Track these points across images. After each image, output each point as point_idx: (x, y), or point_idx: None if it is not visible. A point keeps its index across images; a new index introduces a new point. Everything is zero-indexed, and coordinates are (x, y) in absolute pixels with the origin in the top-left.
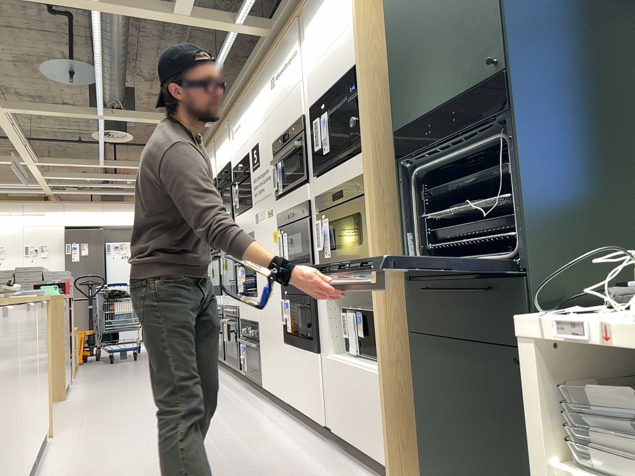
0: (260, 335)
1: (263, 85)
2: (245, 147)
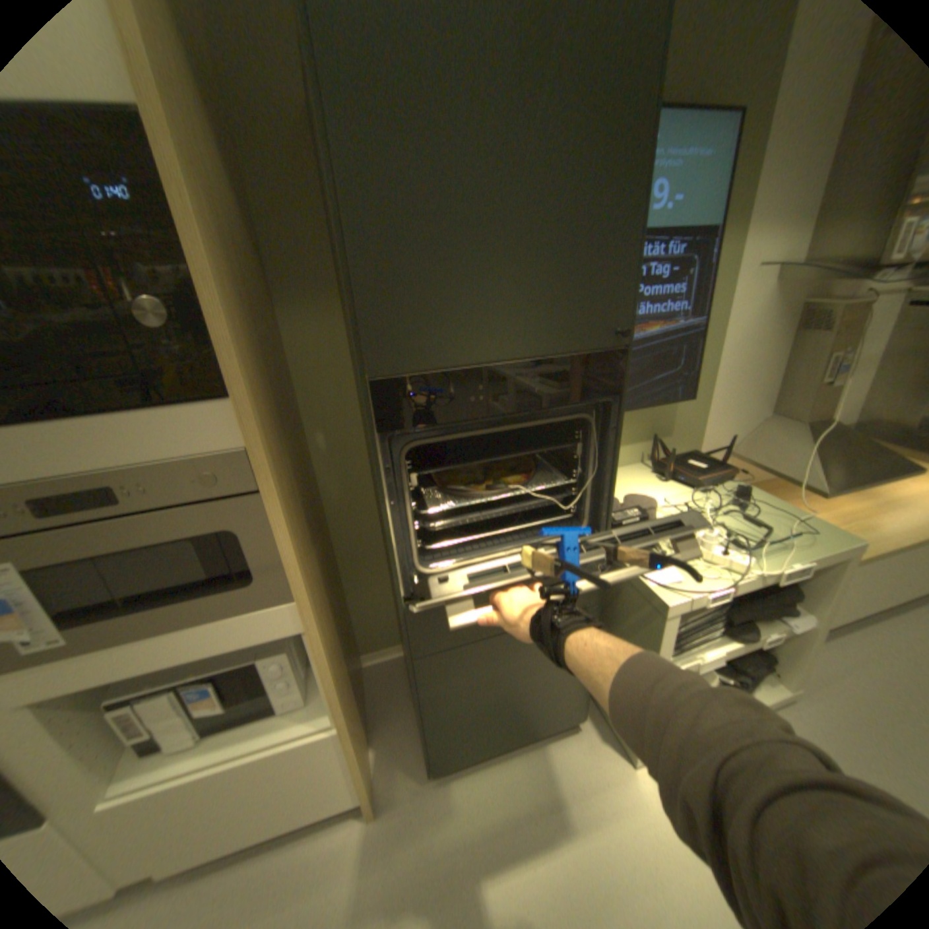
0: None
1: None
2: None
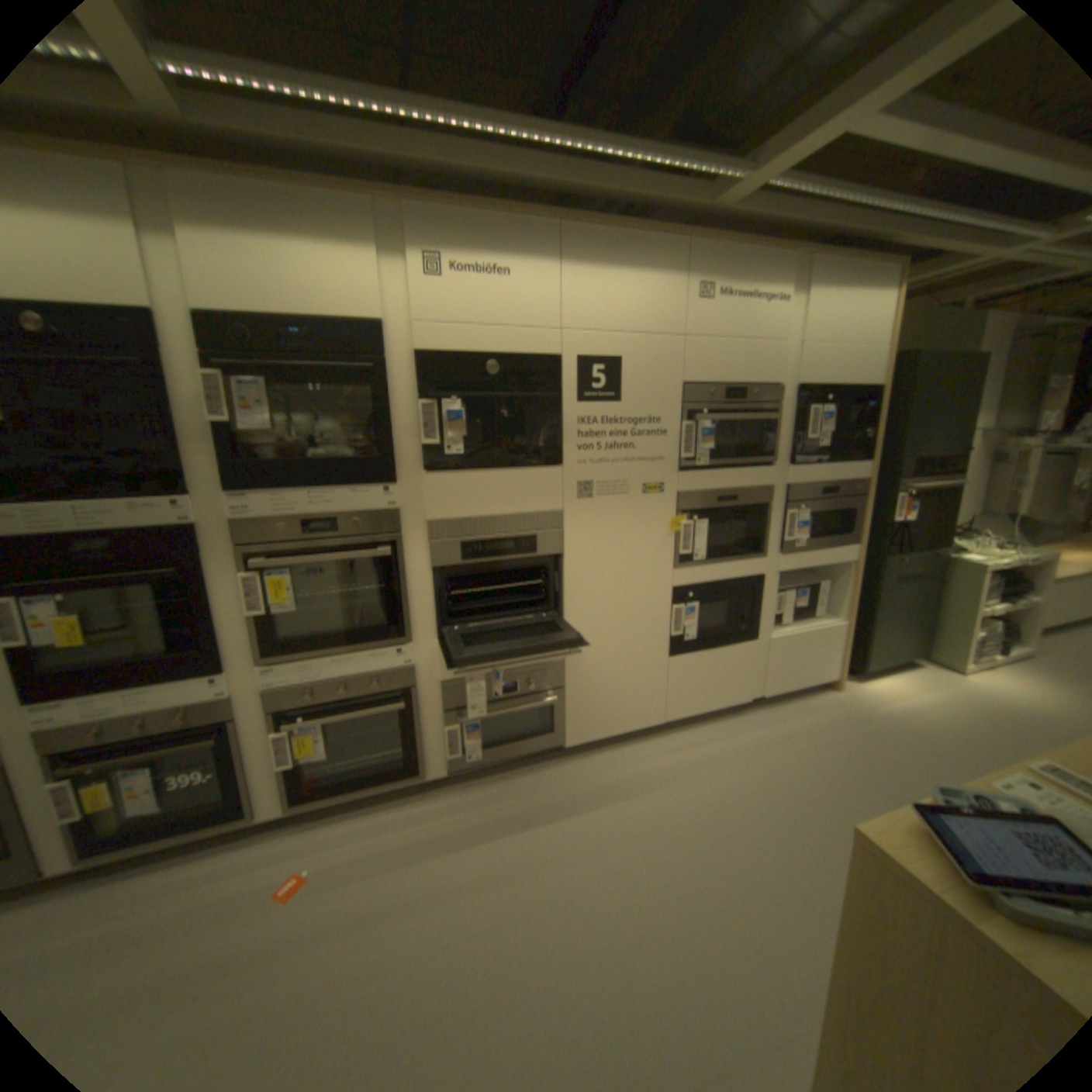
0: (571, 675)
1: (666, 268)
2: (543, 337)
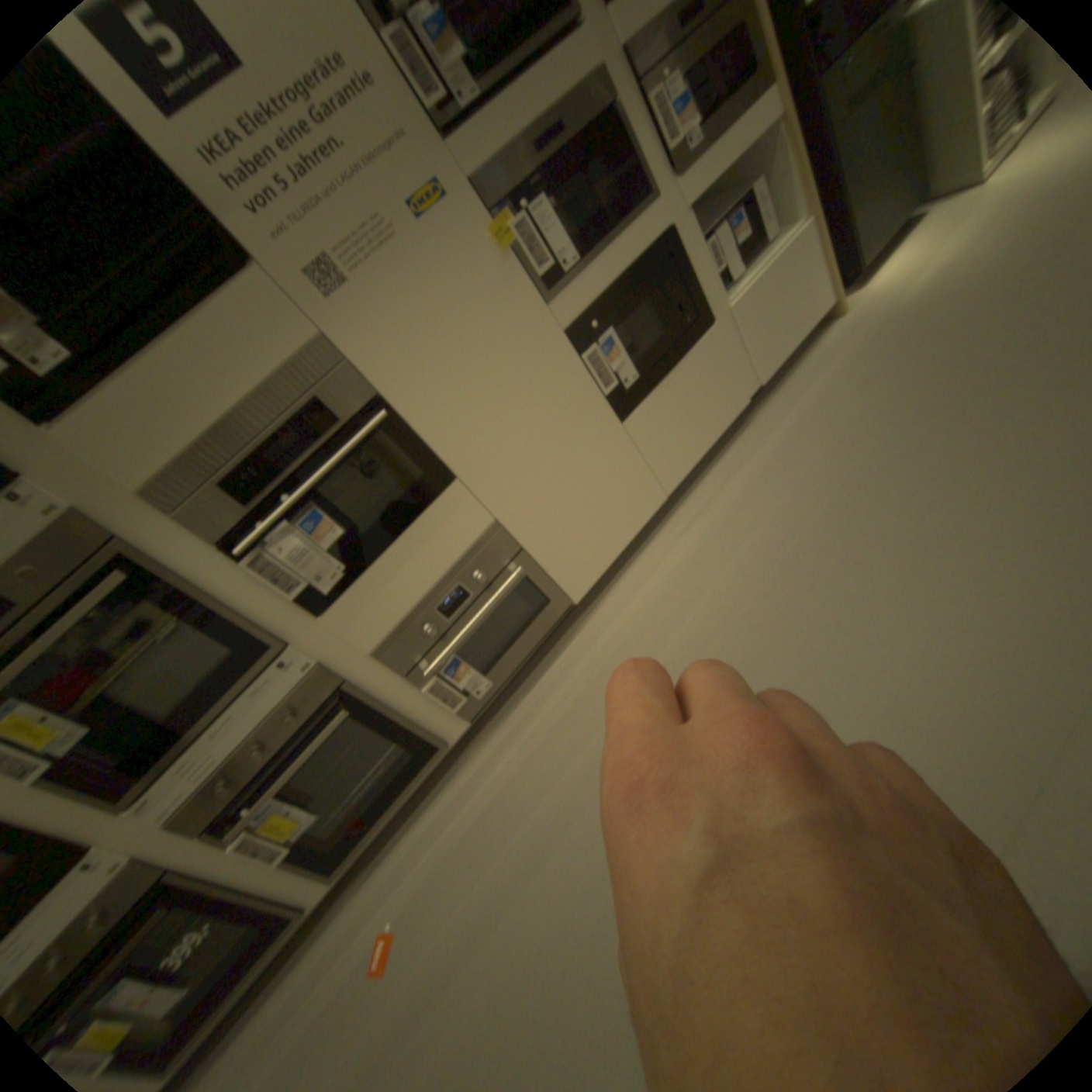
0: (521, 529)
1: None
2: None
